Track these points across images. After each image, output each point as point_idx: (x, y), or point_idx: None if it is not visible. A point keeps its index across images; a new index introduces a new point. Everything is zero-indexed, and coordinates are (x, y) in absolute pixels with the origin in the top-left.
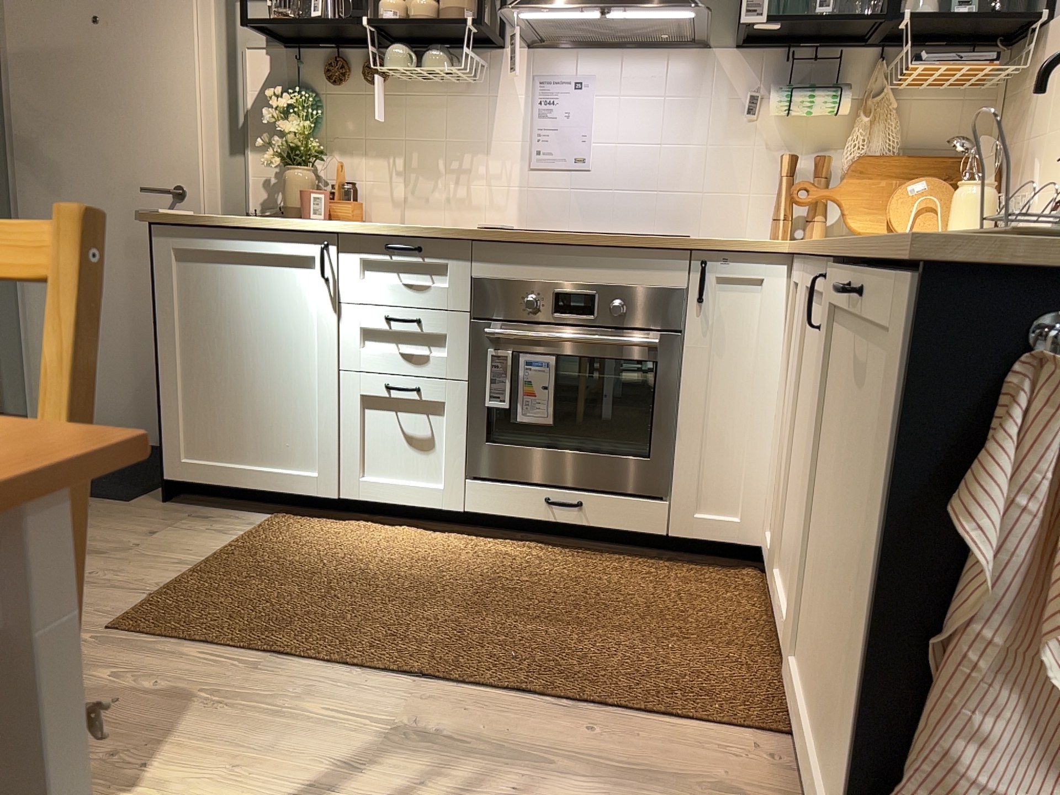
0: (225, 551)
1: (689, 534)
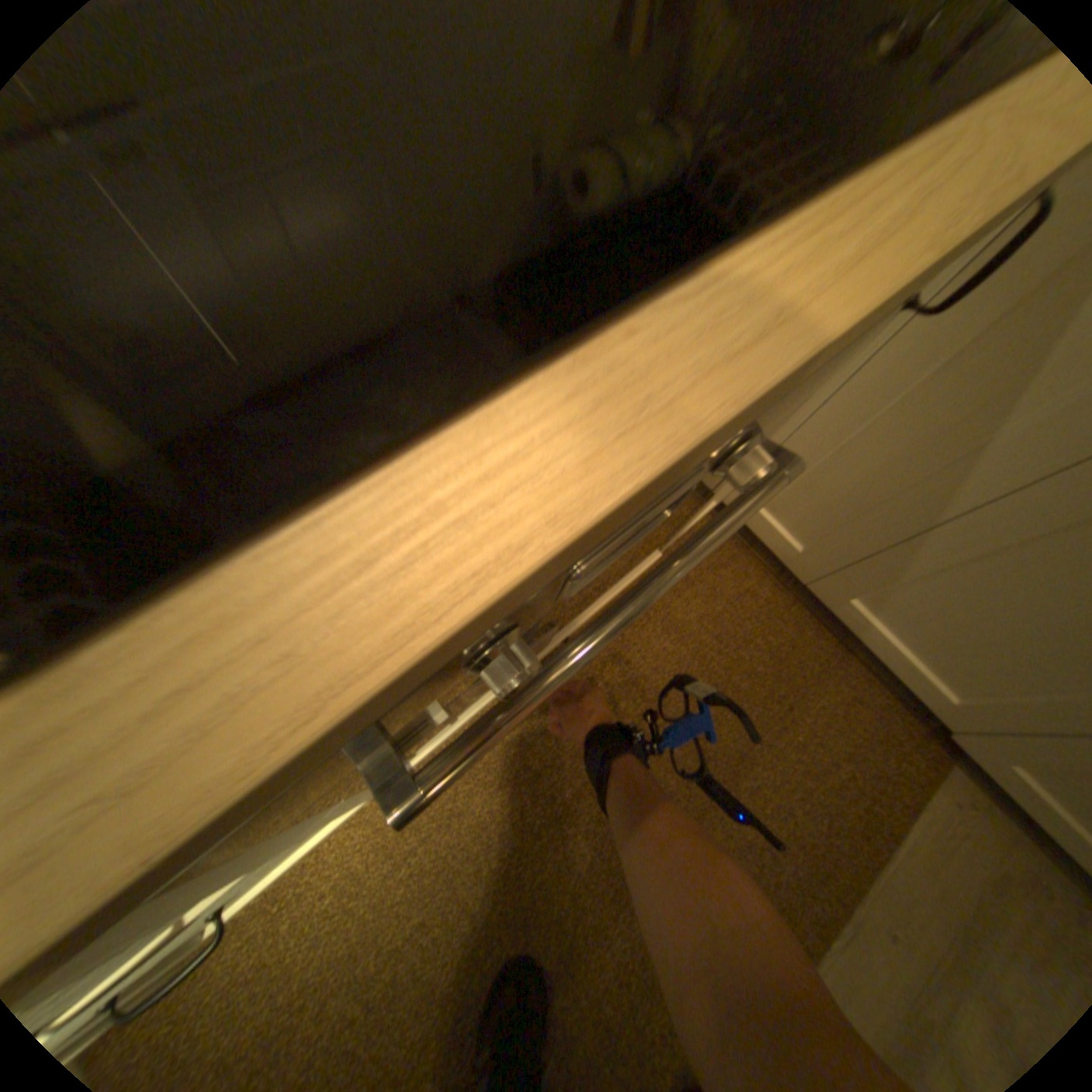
0: None
1: None
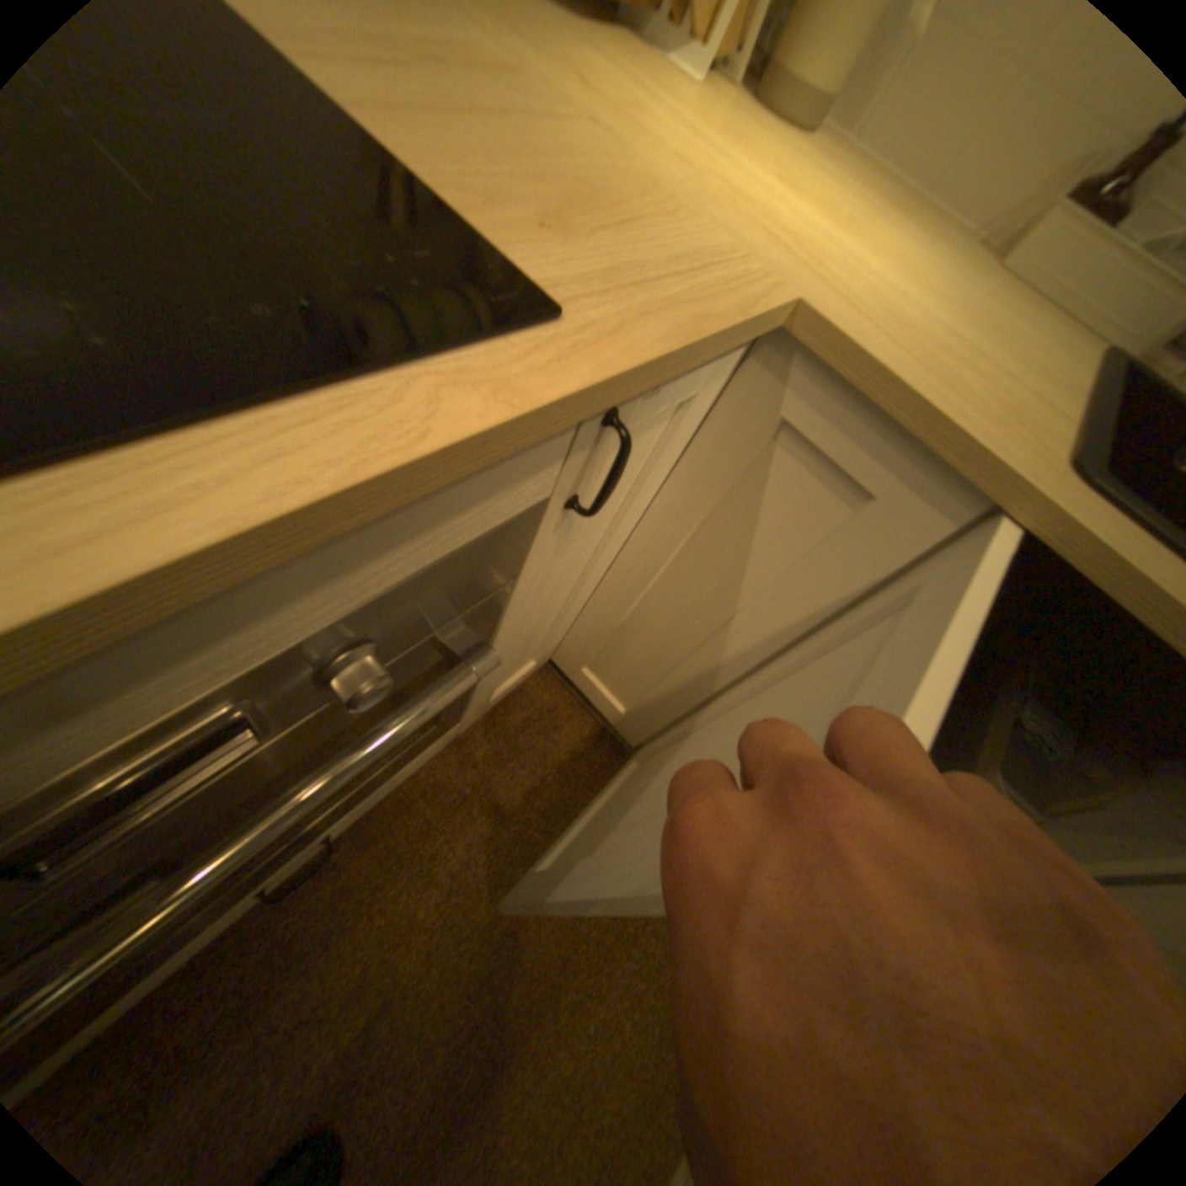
0: None
1: (475, 716)
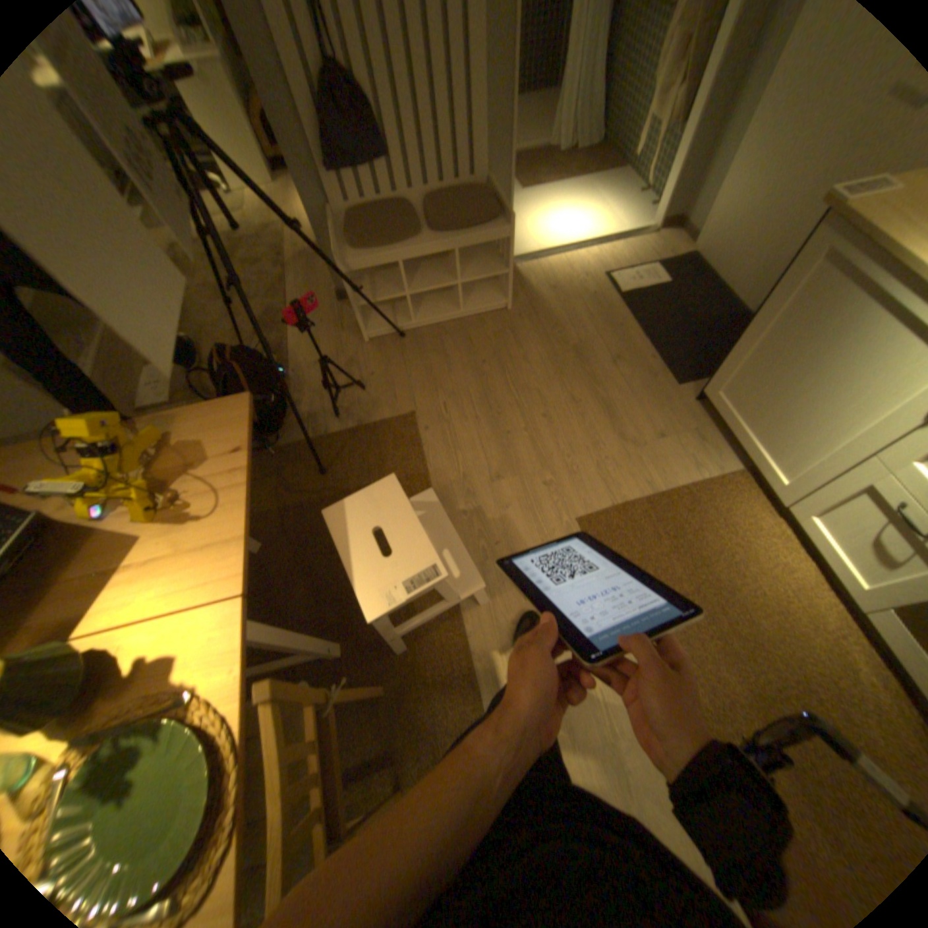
0: (678, 494)
1: None
